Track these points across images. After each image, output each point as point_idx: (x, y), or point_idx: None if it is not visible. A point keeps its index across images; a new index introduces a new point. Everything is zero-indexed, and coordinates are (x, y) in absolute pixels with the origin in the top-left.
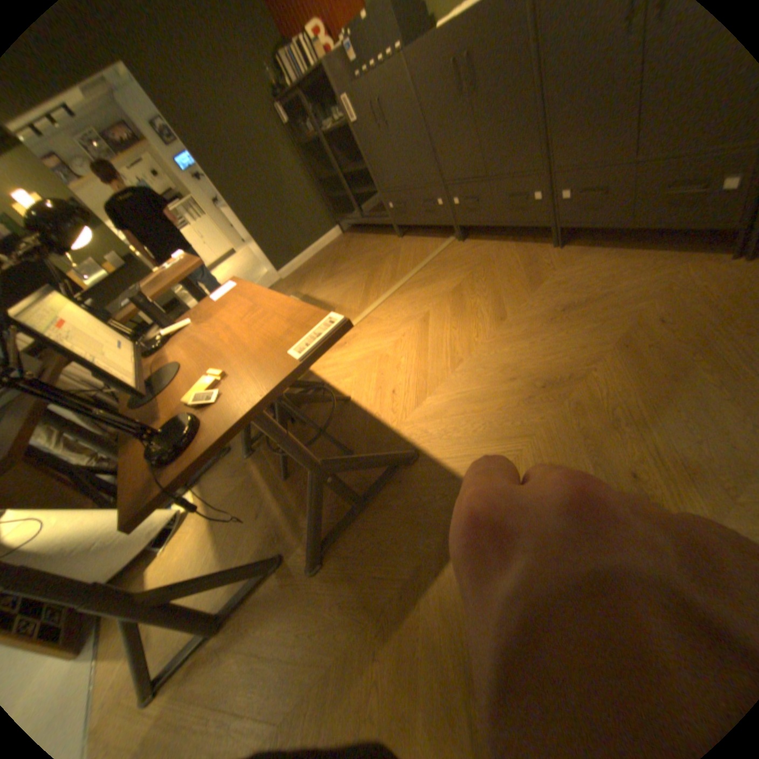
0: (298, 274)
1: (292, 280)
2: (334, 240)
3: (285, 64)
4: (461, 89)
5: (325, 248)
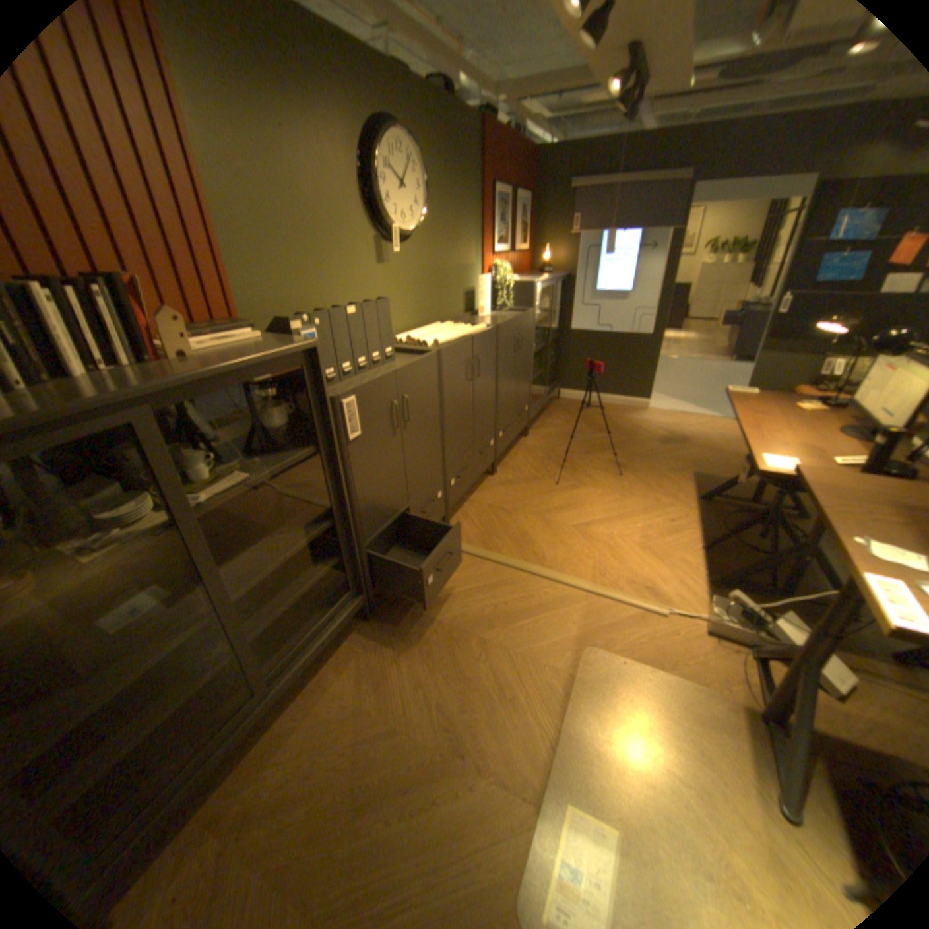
0: None
1: None
2: None
3: None
4: (470, 382)
5: None
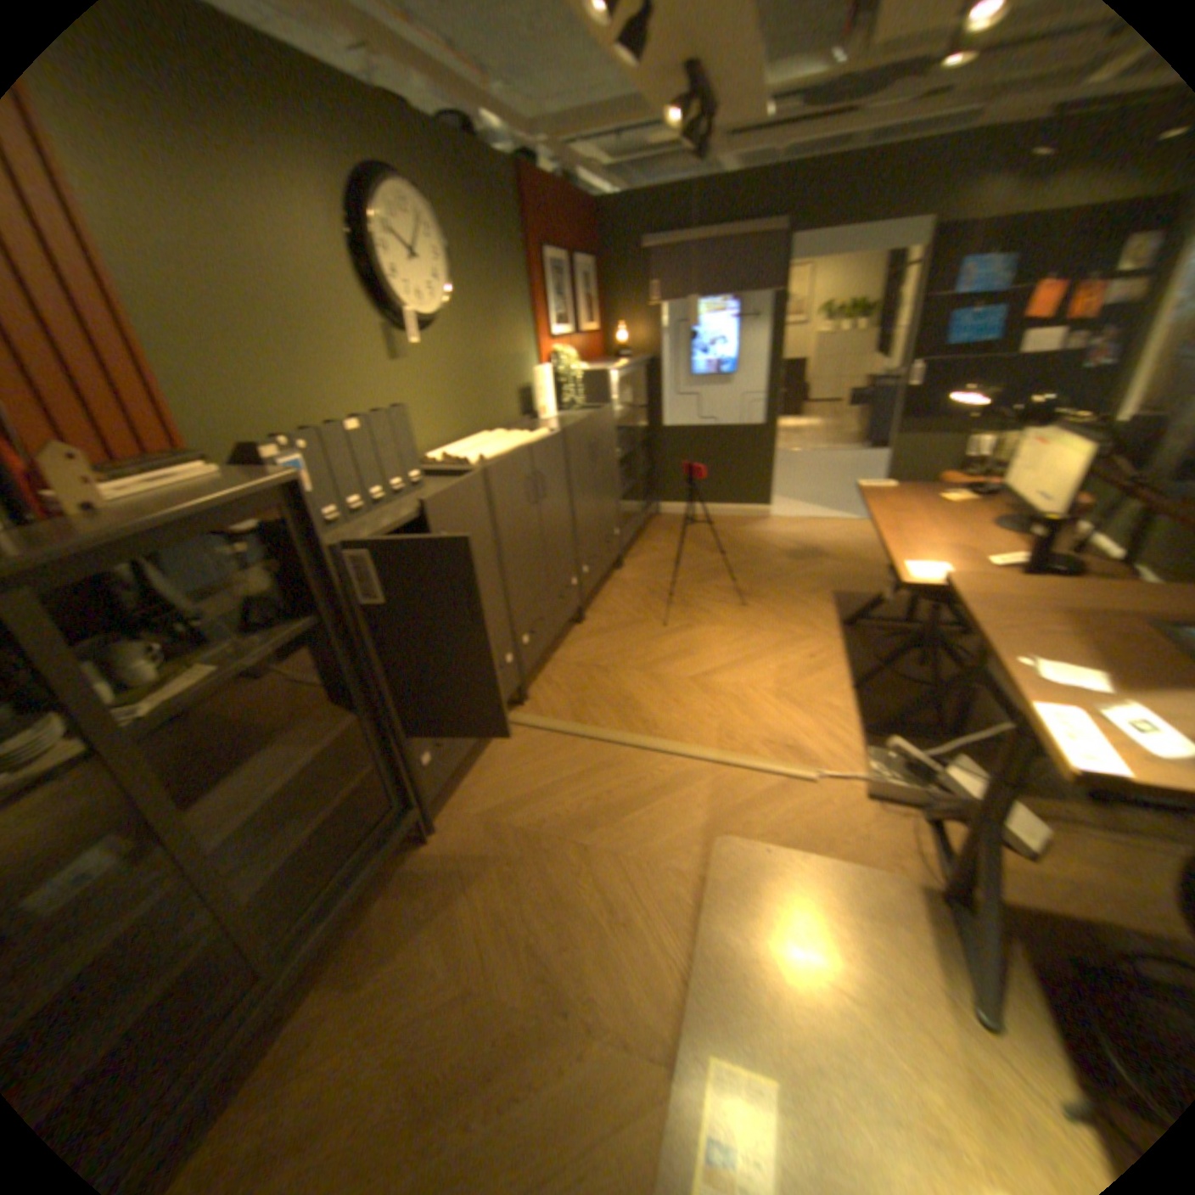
0: None
1: None
2: None
3: None
4: (536, 506)
5: None
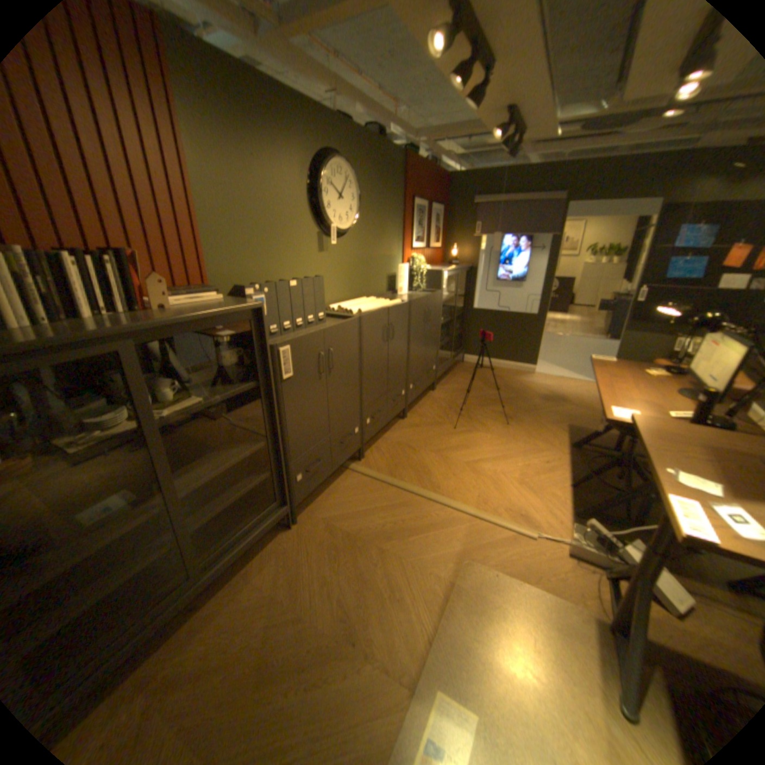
0: None
1: None
2: None
3: None
4: (385, 343)
5: None
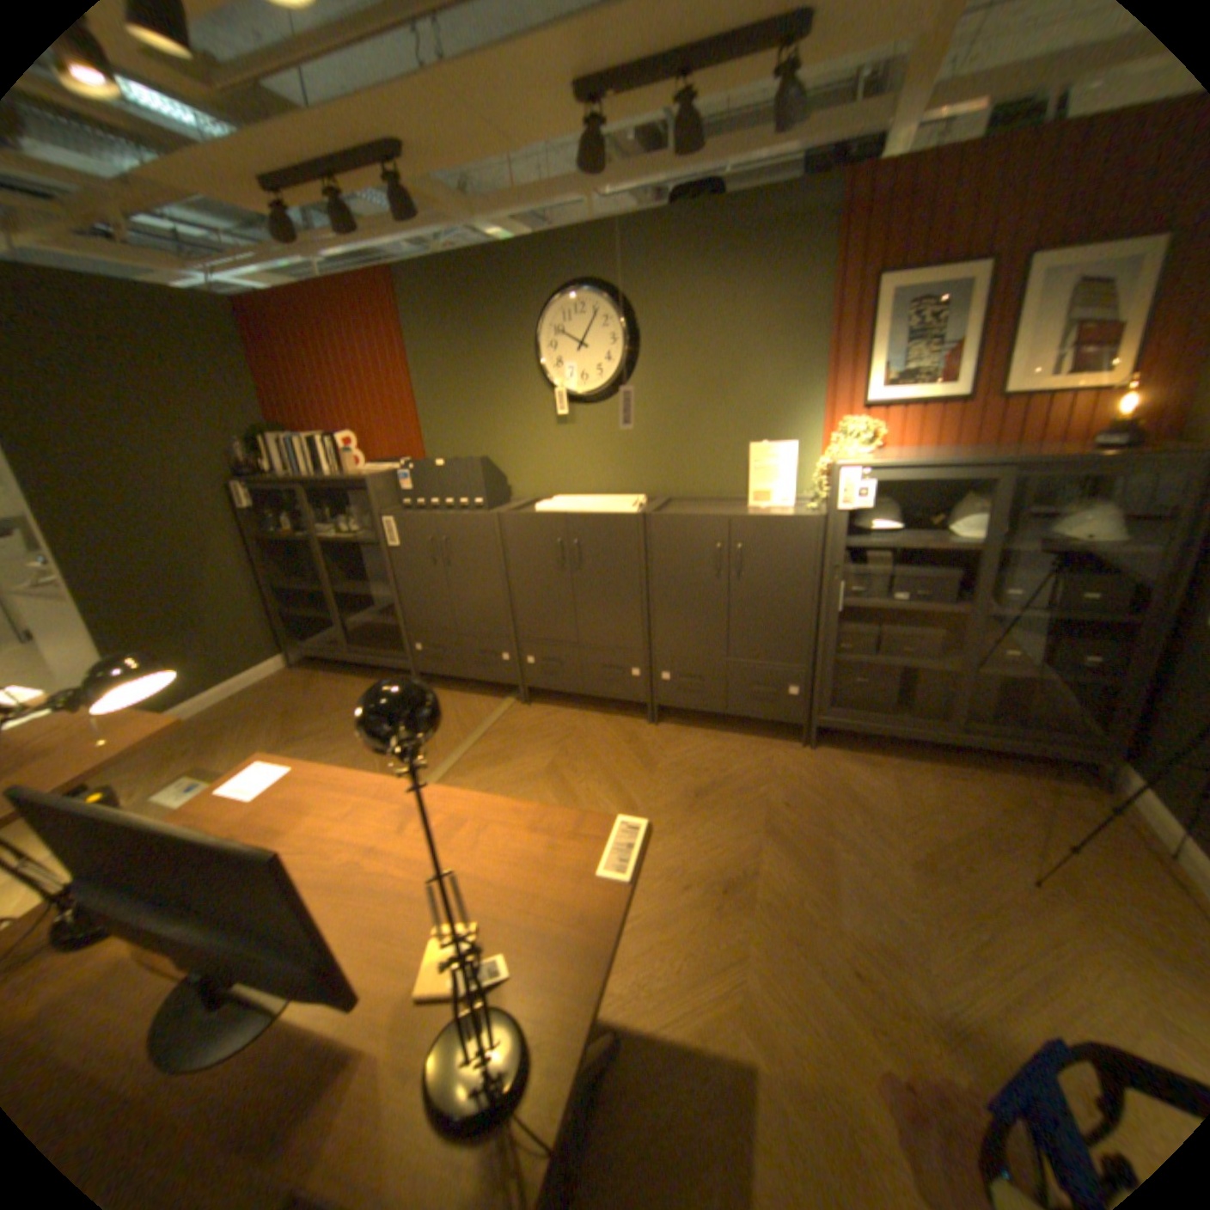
0: (191, 733)
1: (175, 745)
2: (268, 676)
3: (261, 443)
4: (563, 565)
5: (249, 688)
